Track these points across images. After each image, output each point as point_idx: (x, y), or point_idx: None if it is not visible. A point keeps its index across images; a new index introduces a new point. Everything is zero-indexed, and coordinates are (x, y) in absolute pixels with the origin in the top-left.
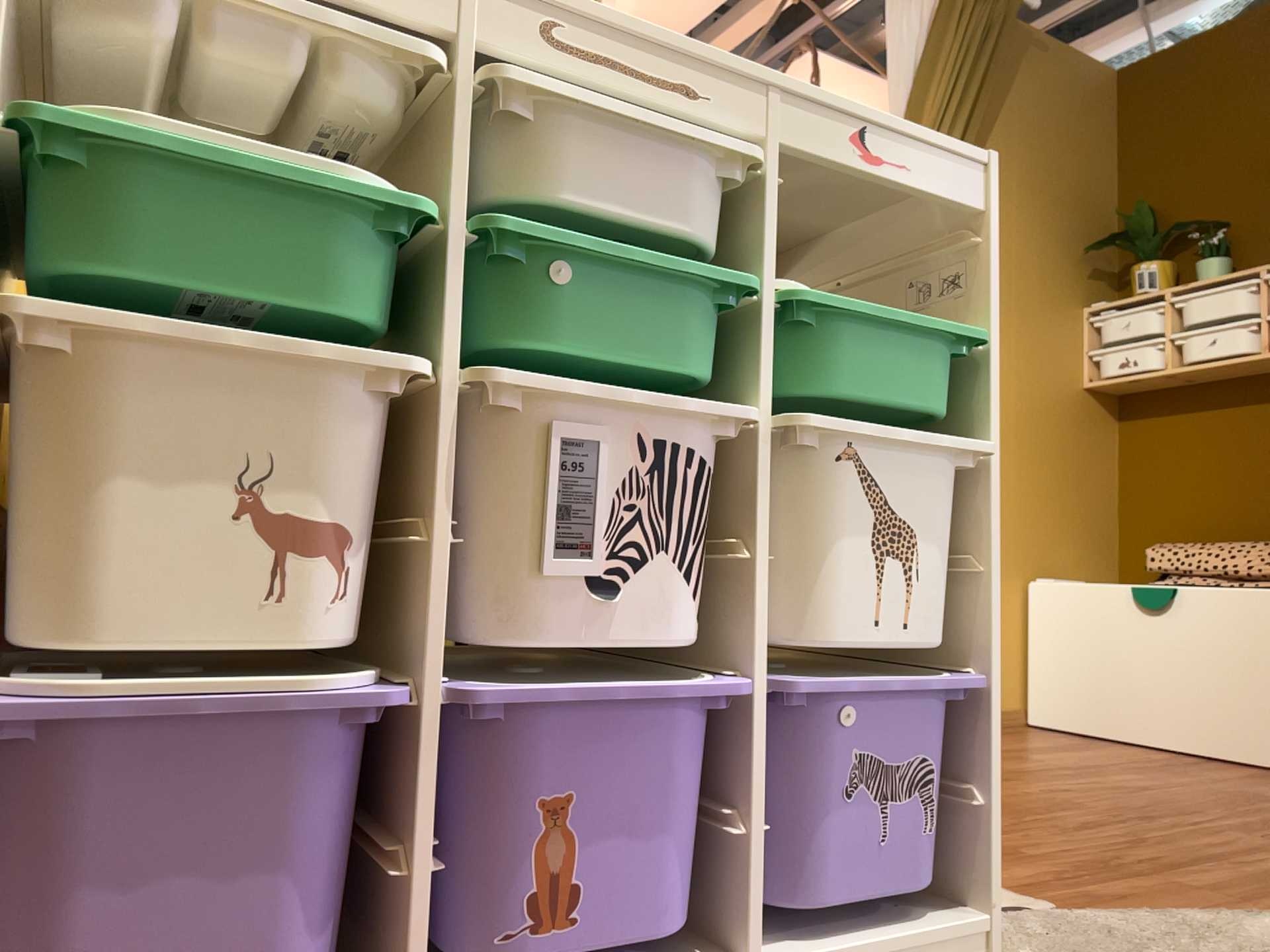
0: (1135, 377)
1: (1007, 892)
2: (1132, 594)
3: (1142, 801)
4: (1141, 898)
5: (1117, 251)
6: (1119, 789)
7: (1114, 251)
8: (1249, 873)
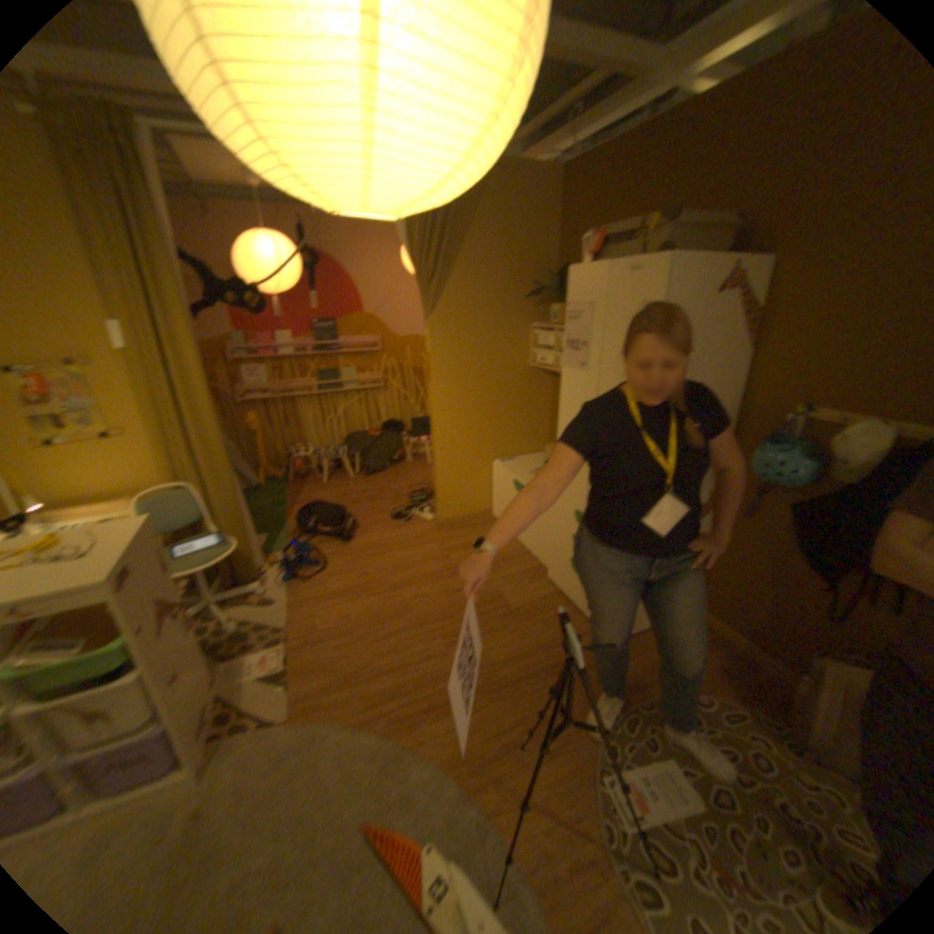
0: (546, 369)
1: (276, 717)
2: (513, 487)
3: (437, 613)
4: (323, 718)
5: (546, 296)
6: (443, 600)
7: (545, 296)
8: (392, 692)
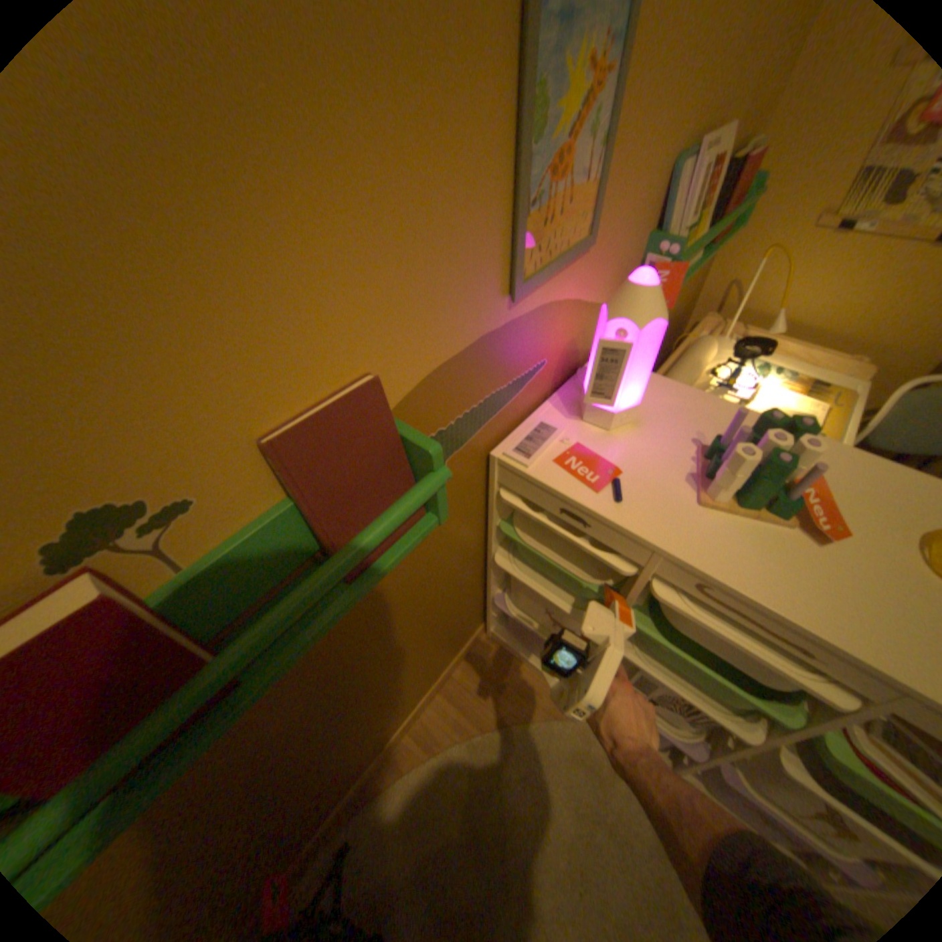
0: None
1: None
2: None
3: None
4: None
5: None
6: None
7: None
8: None
